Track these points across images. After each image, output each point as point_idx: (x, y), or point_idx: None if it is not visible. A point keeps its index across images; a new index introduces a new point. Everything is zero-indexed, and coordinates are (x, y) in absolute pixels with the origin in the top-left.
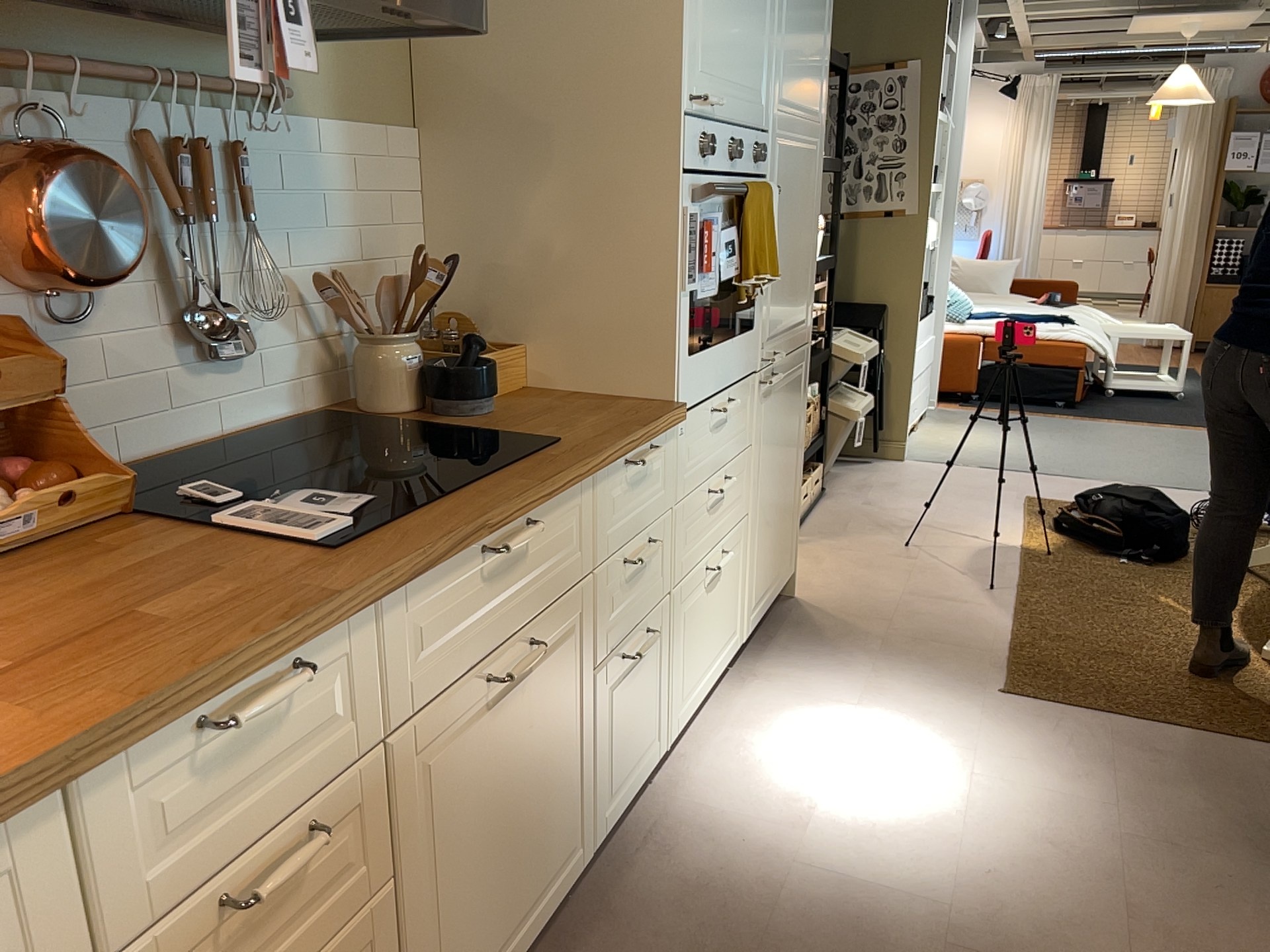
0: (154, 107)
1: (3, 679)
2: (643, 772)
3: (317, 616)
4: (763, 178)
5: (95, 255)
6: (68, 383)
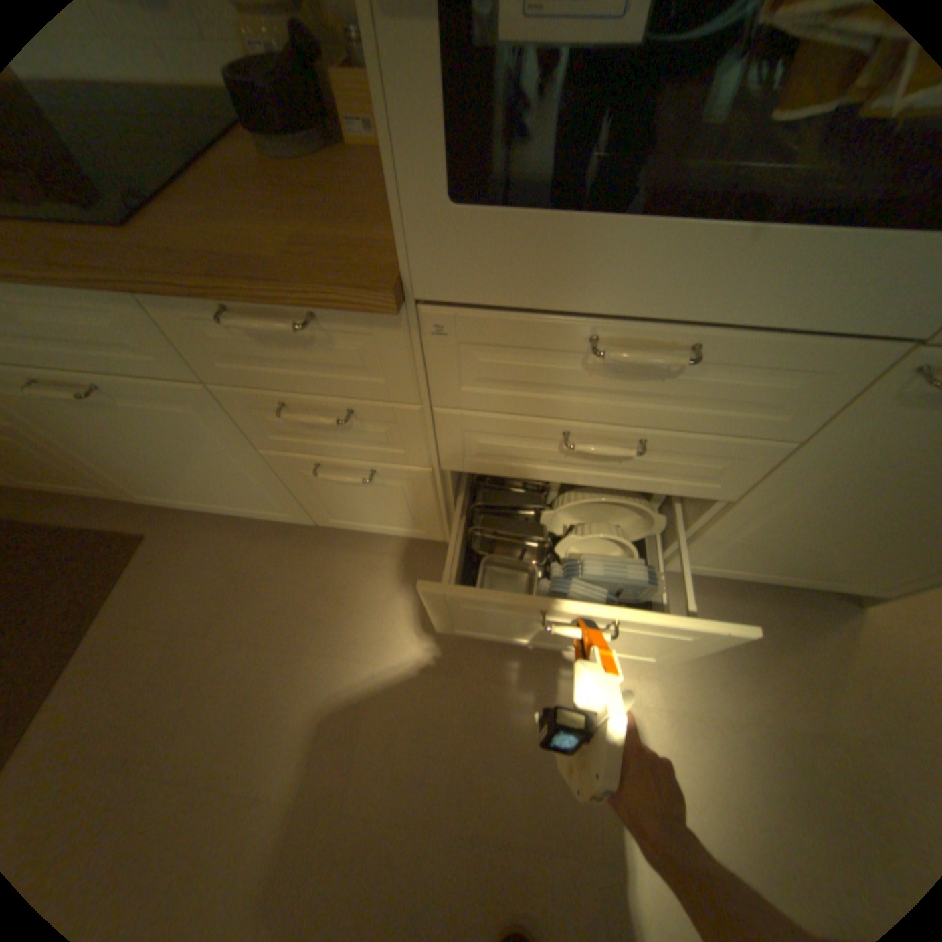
0: None
1: None
2: (398, 532)
3: None
4: None
5: None
6: None
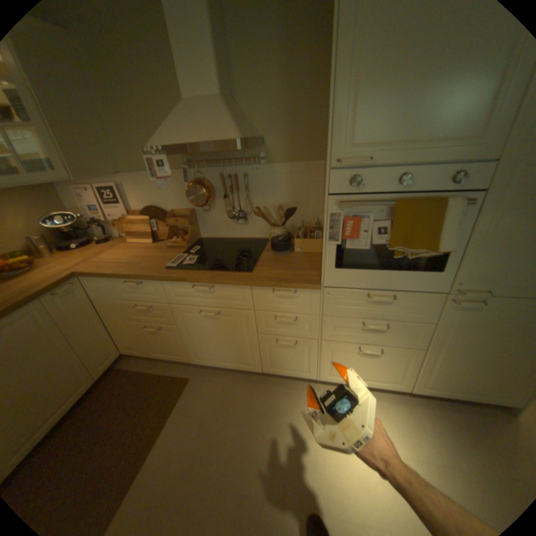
0: (224, 168)
1: (124, 263)
2: (296, 375)
3: (141, 277)
4: (478, 190)
5: (198, 201)
6: (208, 221)
